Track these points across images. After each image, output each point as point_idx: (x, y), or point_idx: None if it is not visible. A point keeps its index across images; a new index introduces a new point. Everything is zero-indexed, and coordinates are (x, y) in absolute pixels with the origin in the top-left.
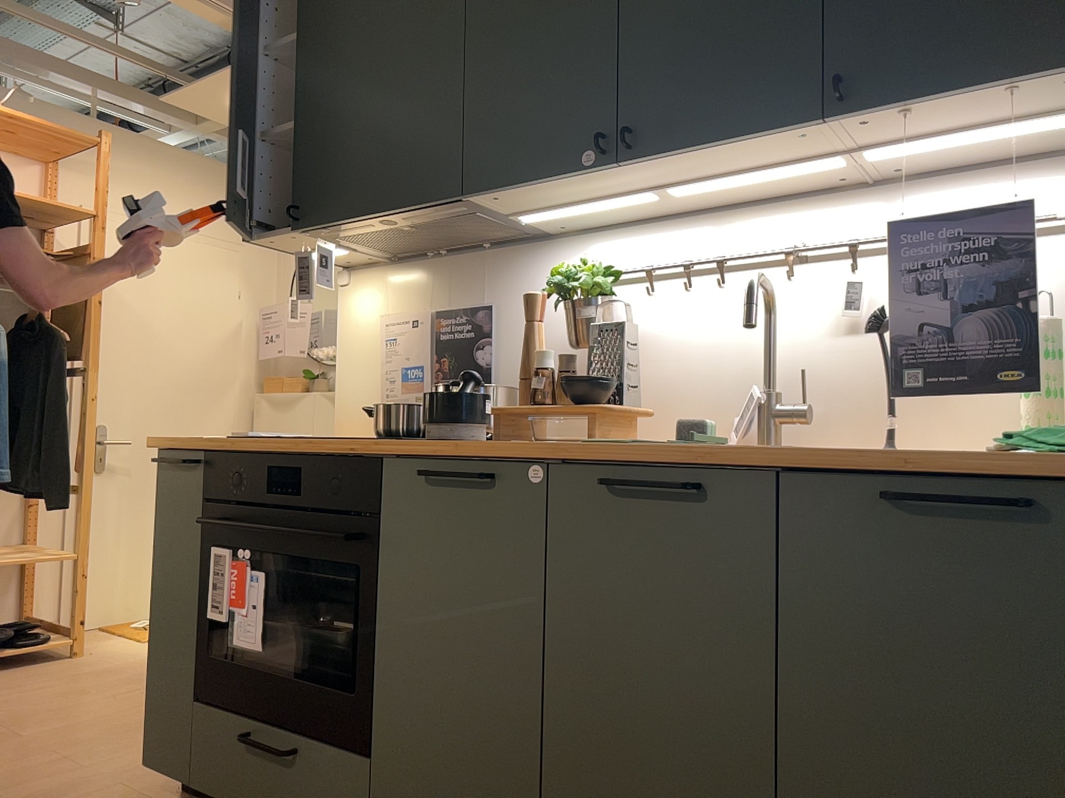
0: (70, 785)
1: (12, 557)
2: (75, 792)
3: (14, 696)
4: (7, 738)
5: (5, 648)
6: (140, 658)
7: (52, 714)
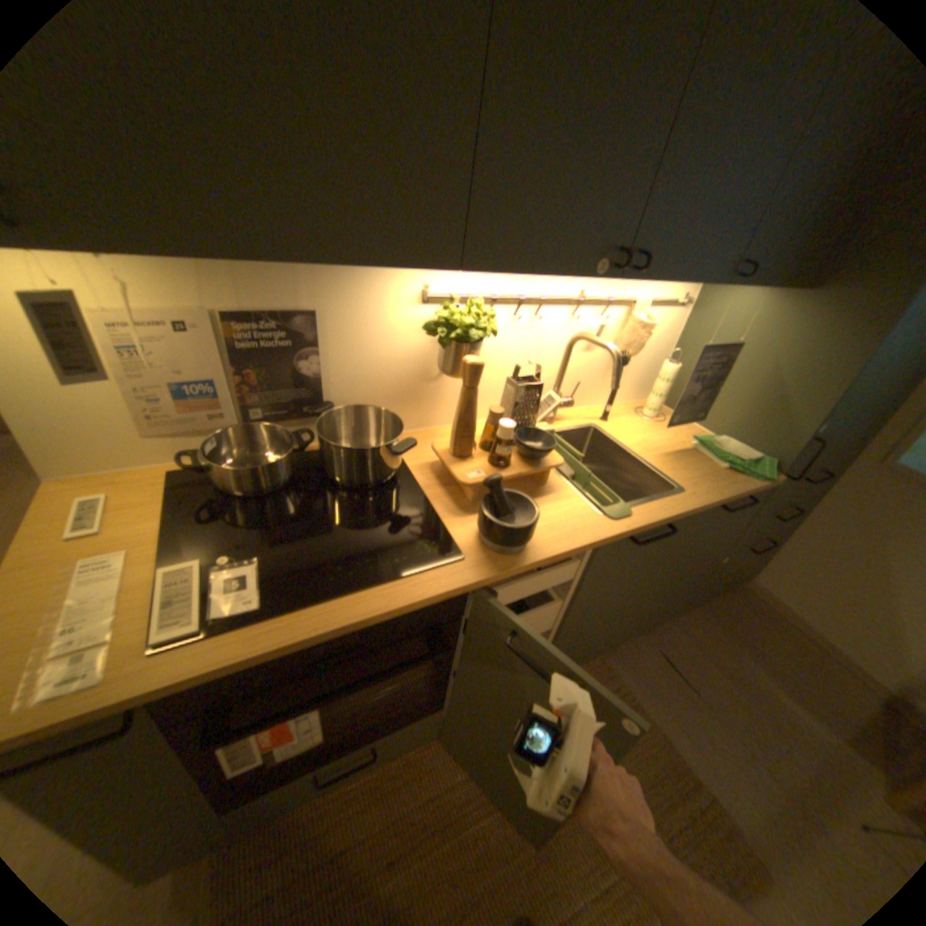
0: None
1: None
2: None
3: None
4: None
5: None
6: None
7: None
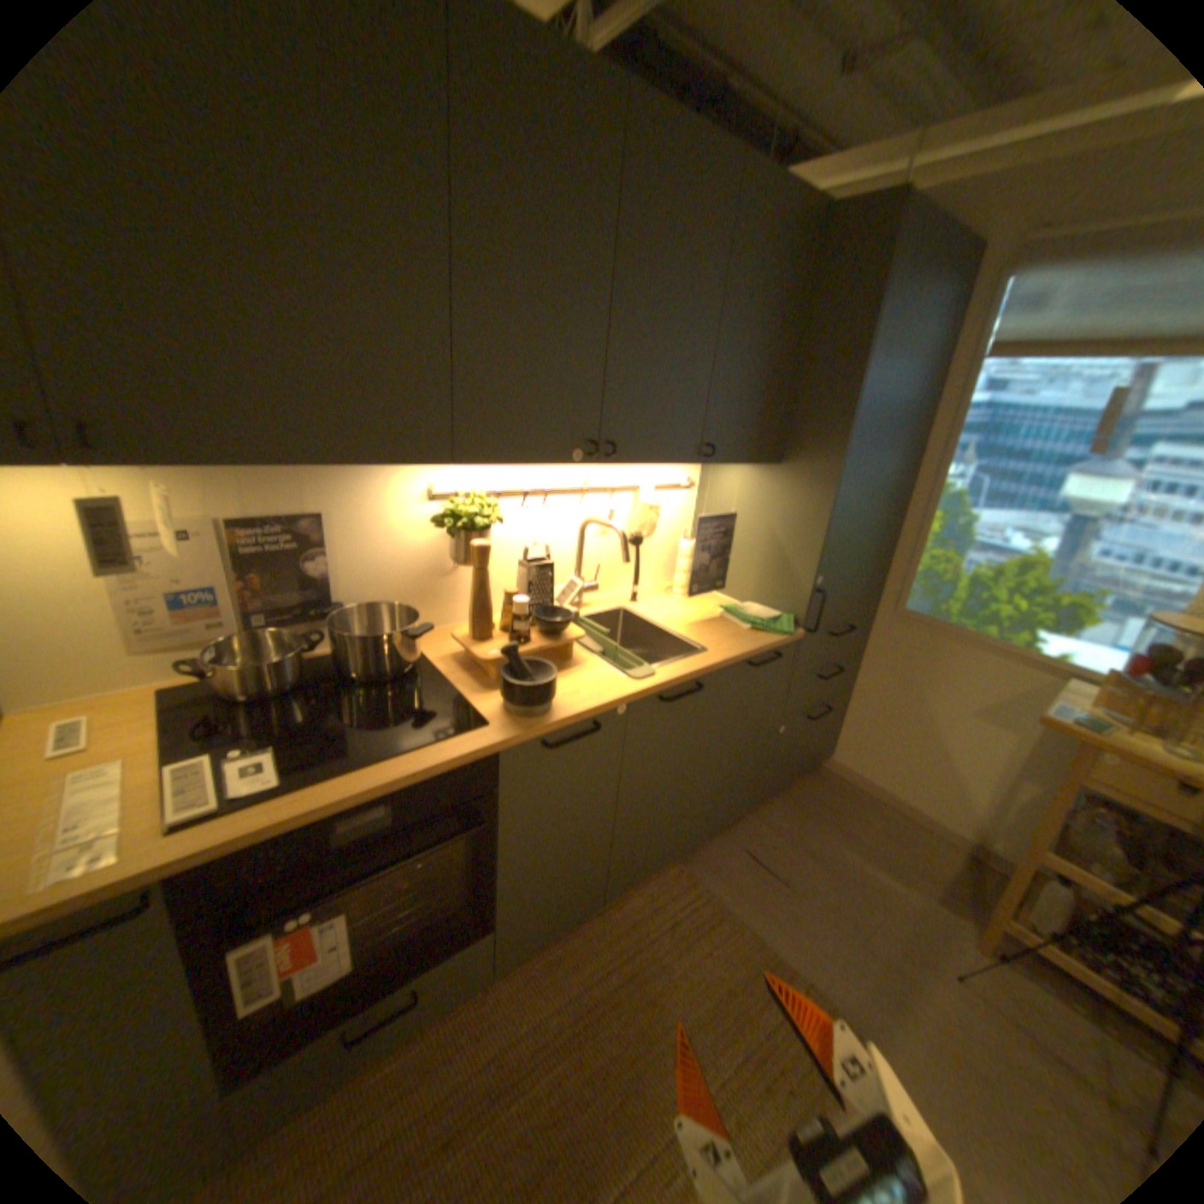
0: None
1: None
2: None
3: None
4: None
5: None
6: None
7: None
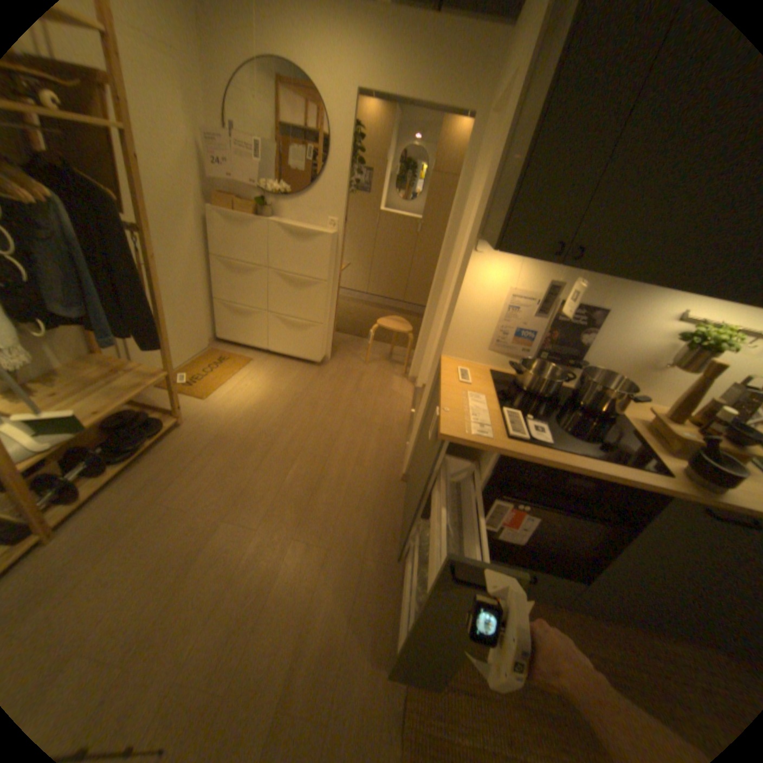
0: (340, 569)
1: (126, 389)
2: (350, 574)
3: (194, 483)
4: (248, 533)
5: (140, 440)
6: (225, 420)
7: (244, 499)
